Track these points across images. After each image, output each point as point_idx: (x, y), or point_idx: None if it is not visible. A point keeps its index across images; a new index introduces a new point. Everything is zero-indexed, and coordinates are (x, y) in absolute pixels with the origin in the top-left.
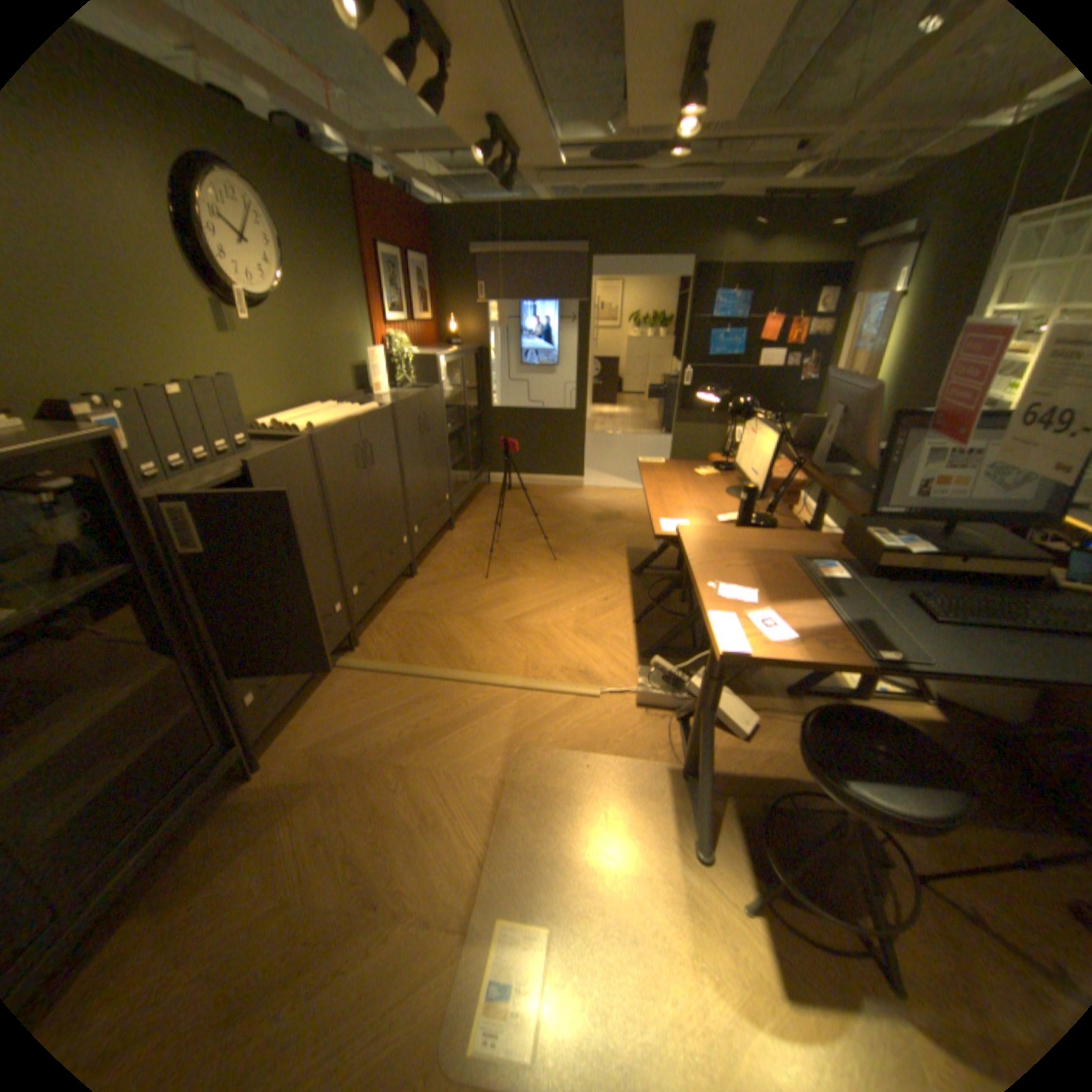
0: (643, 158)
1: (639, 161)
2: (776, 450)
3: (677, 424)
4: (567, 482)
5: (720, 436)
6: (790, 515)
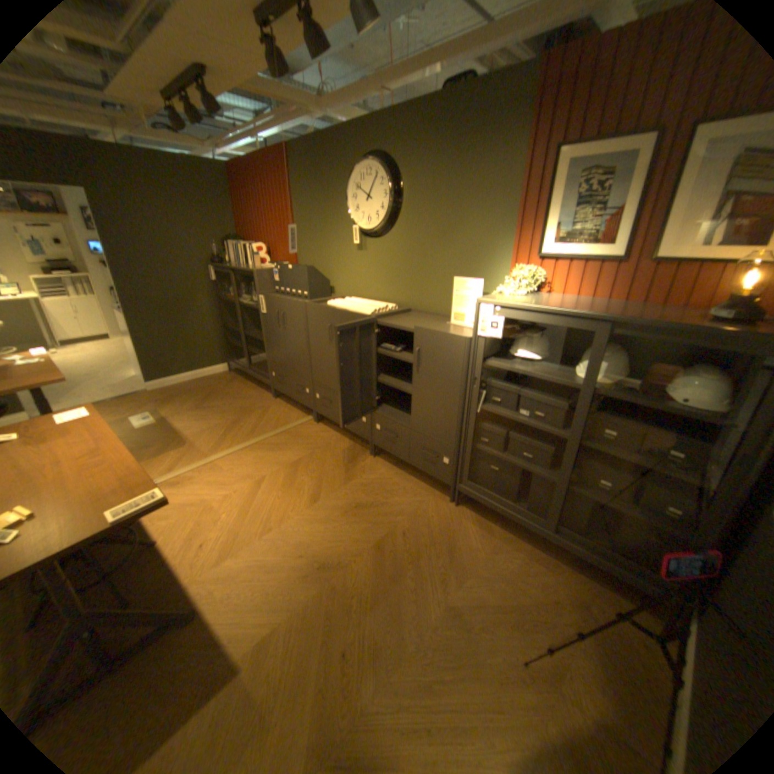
0: None
1: None
2: None
3: None
4: None
5: None
6: None
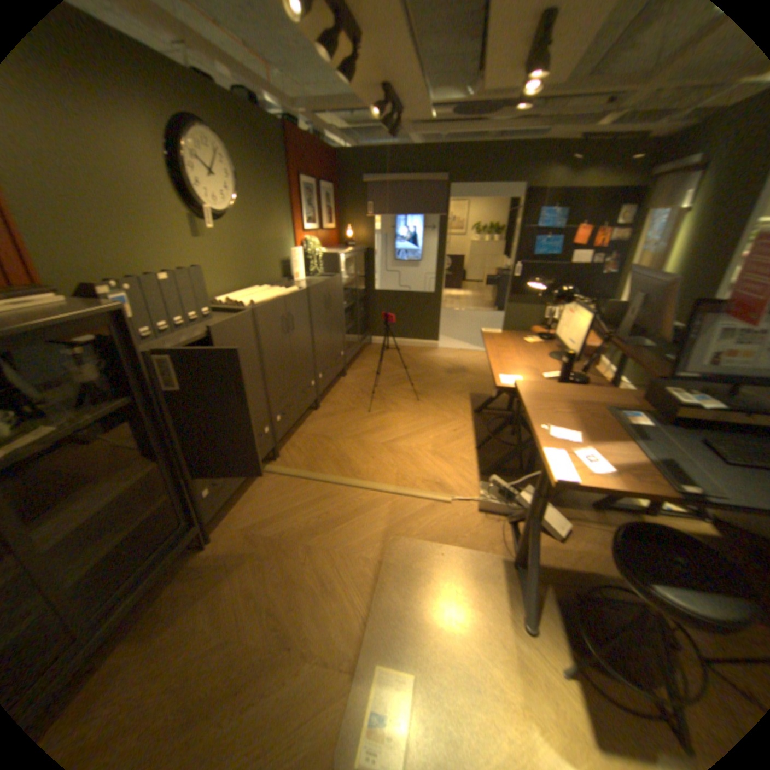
0: (491, 112)
1: (488, 115)
2: (590, 325)
3: (509, 304)
4: (427, 344)
5: (541, 313)
6: (599, 374)
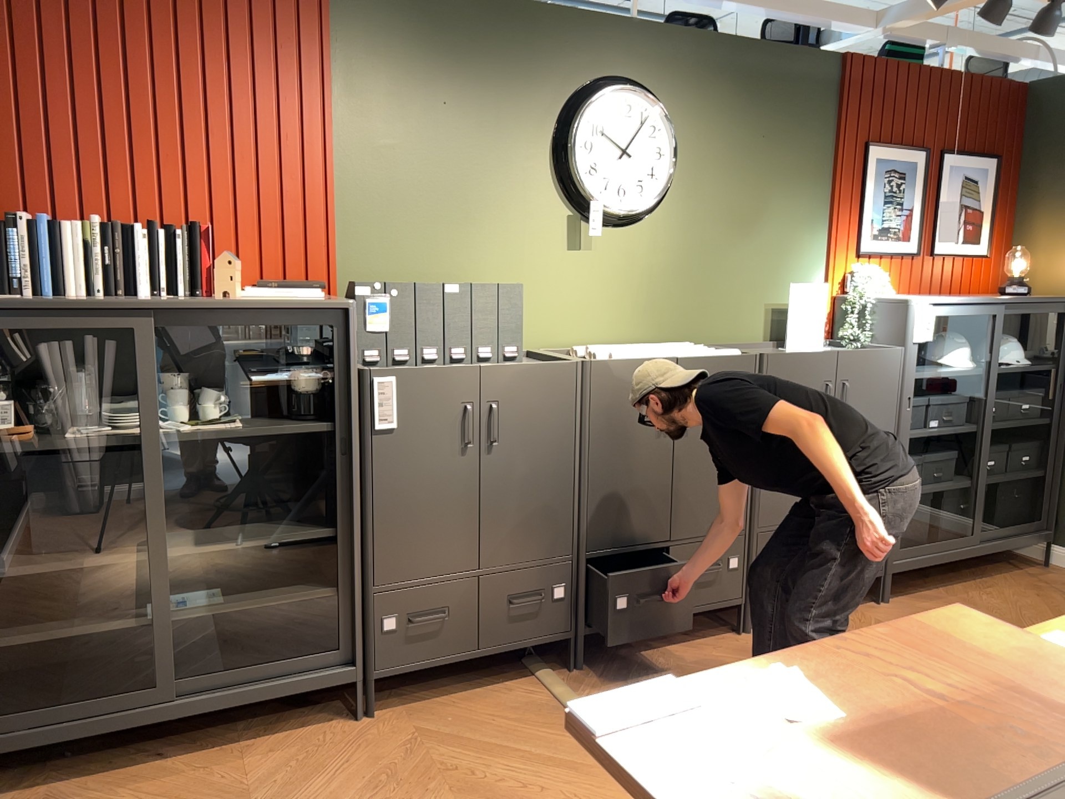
0: None
1: None
2: None
3: None
4: None
5: None
6: None
